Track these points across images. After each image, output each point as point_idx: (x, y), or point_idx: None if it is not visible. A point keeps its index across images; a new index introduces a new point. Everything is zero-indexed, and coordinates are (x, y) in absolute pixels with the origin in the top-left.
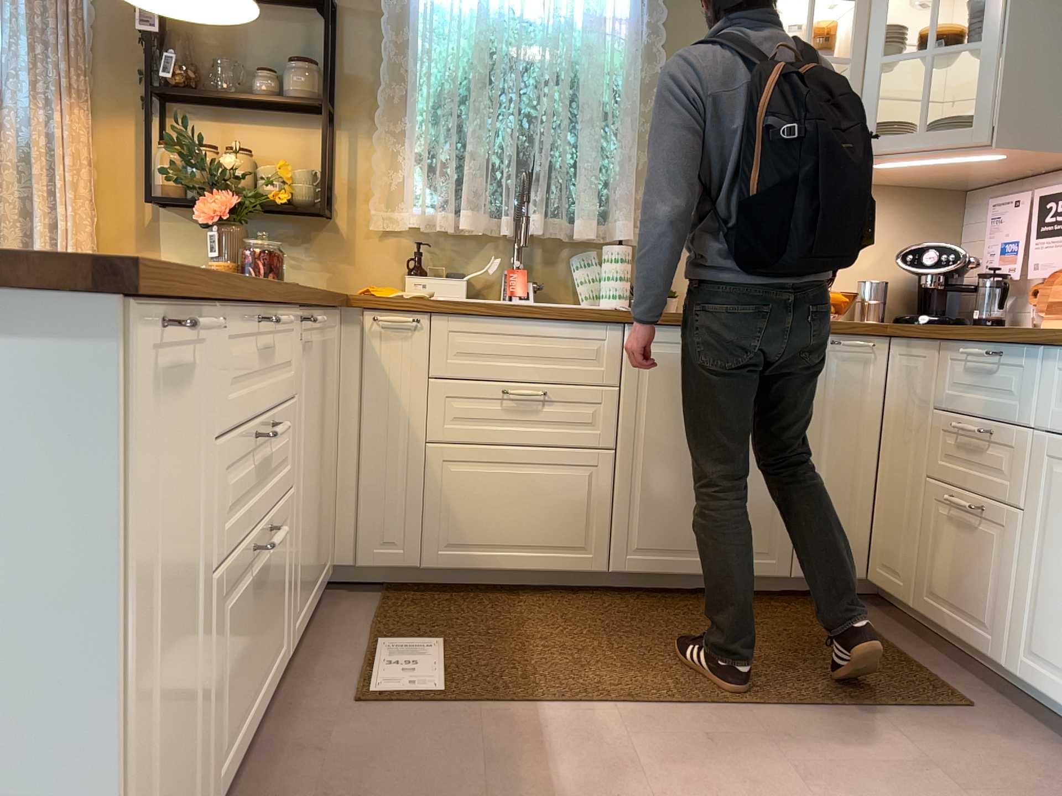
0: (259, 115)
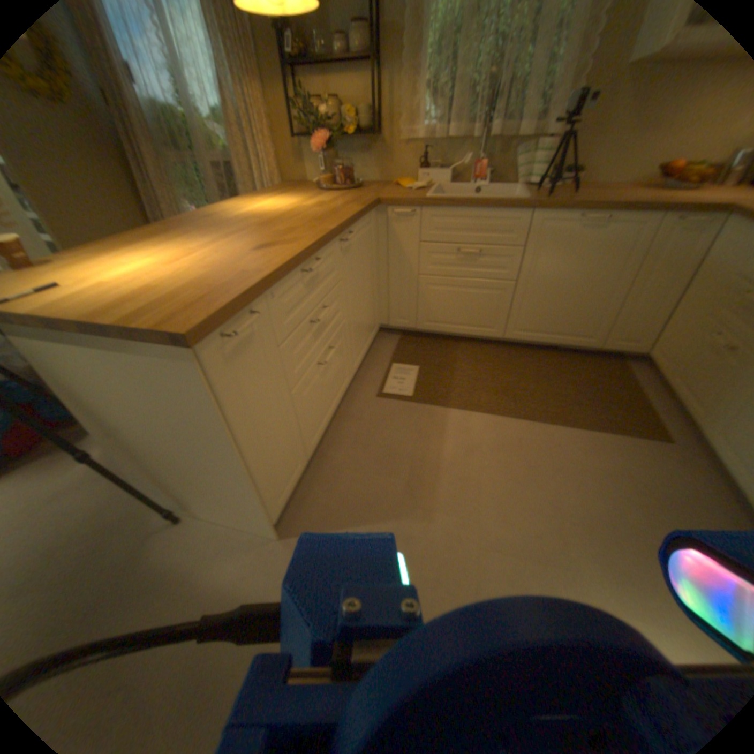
0: (335, 66)
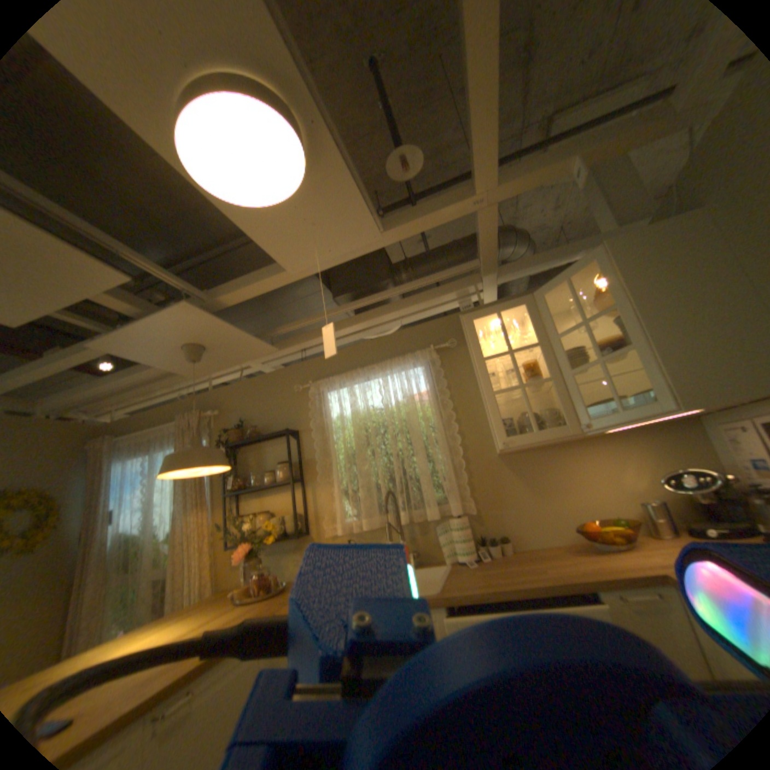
0: (272, 490)
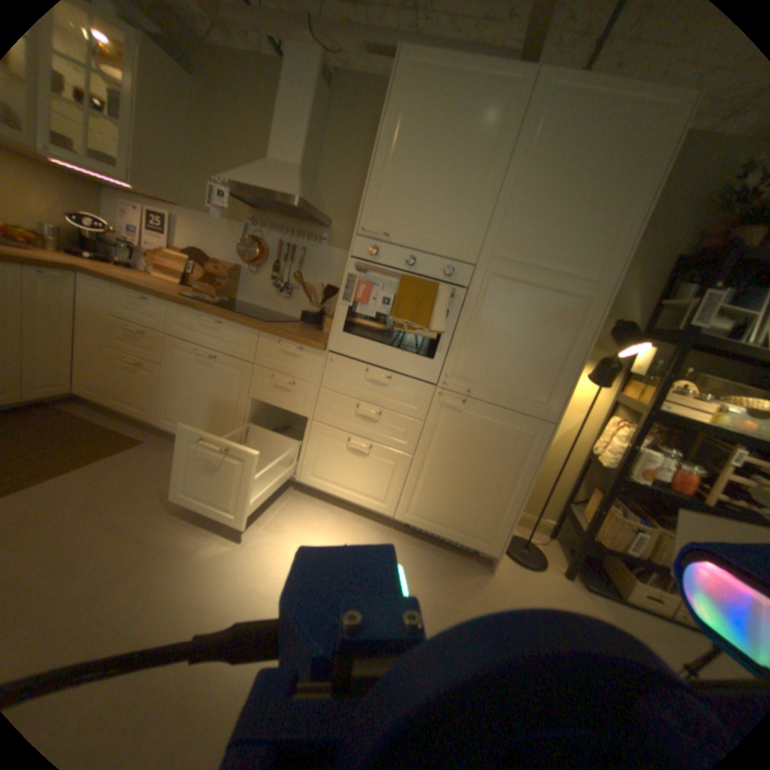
0: None
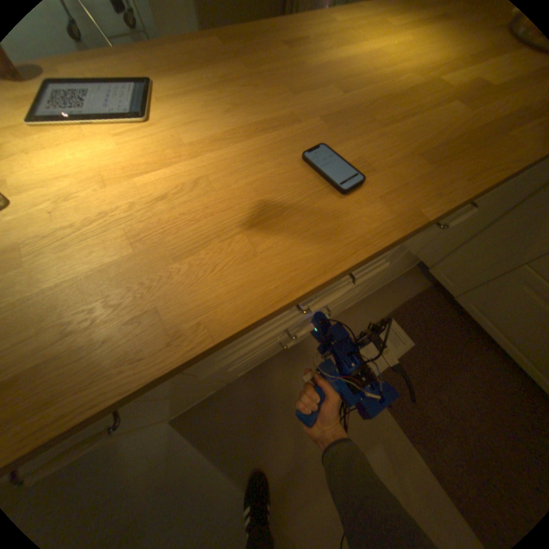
0: None
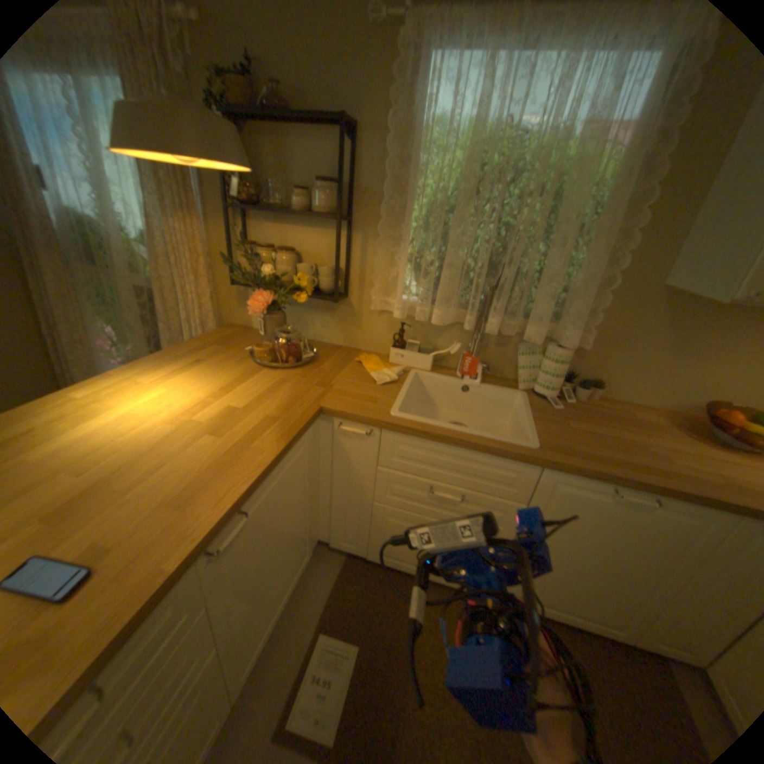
0: (300, 218)
